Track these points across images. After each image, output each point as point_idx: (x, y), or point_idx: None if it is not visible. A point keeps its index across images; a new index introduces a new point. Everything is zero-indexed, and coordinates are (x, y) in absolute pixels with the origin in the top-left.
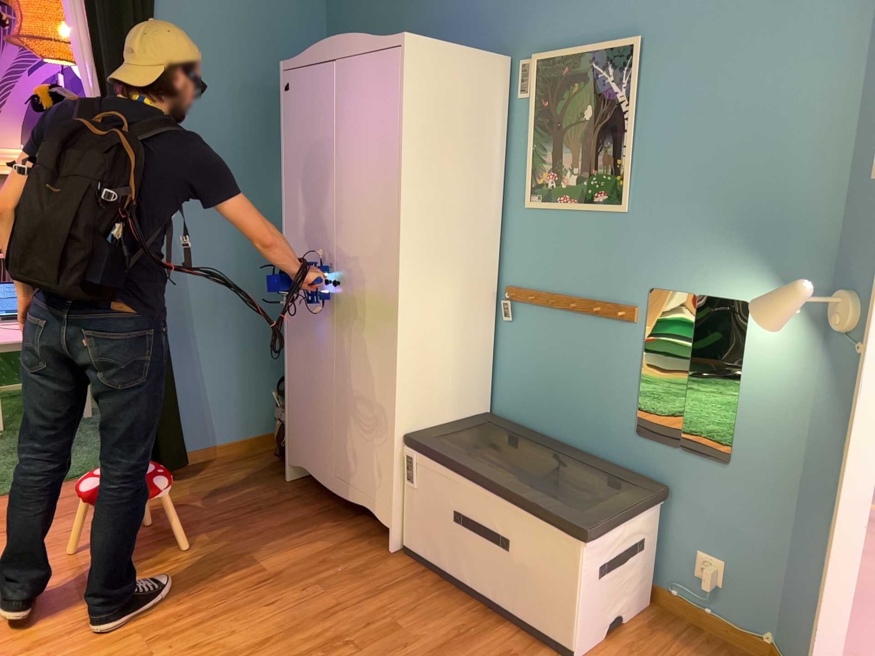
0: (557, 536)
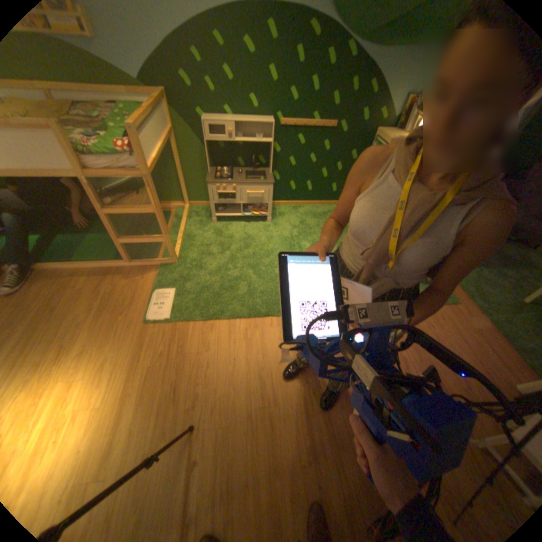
0: None
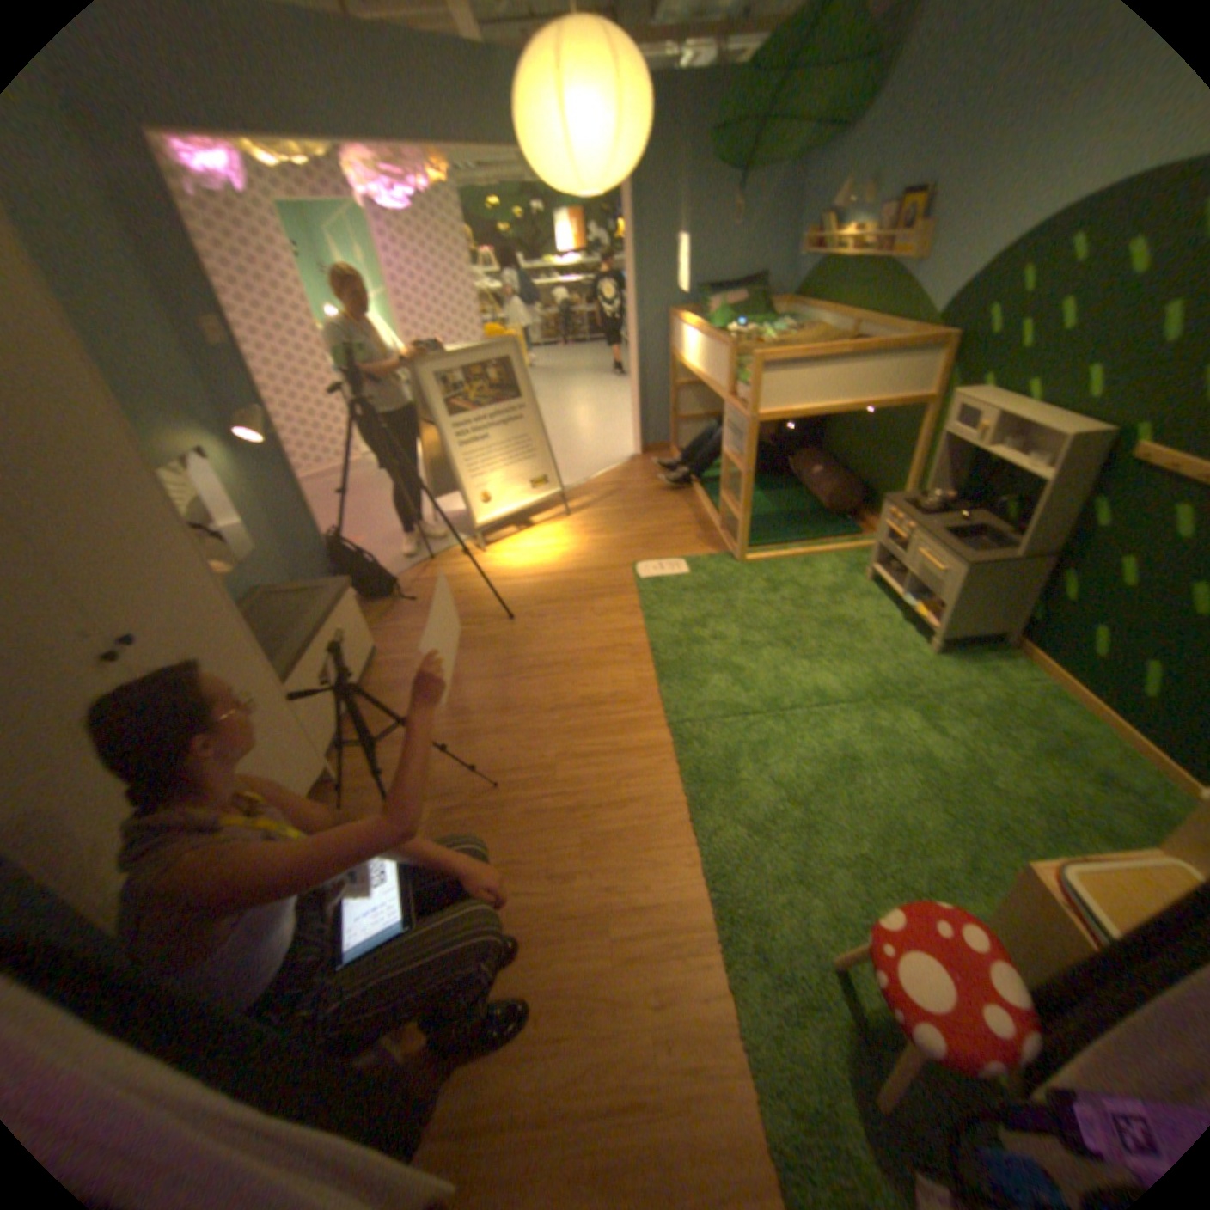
0: (344, 603)
